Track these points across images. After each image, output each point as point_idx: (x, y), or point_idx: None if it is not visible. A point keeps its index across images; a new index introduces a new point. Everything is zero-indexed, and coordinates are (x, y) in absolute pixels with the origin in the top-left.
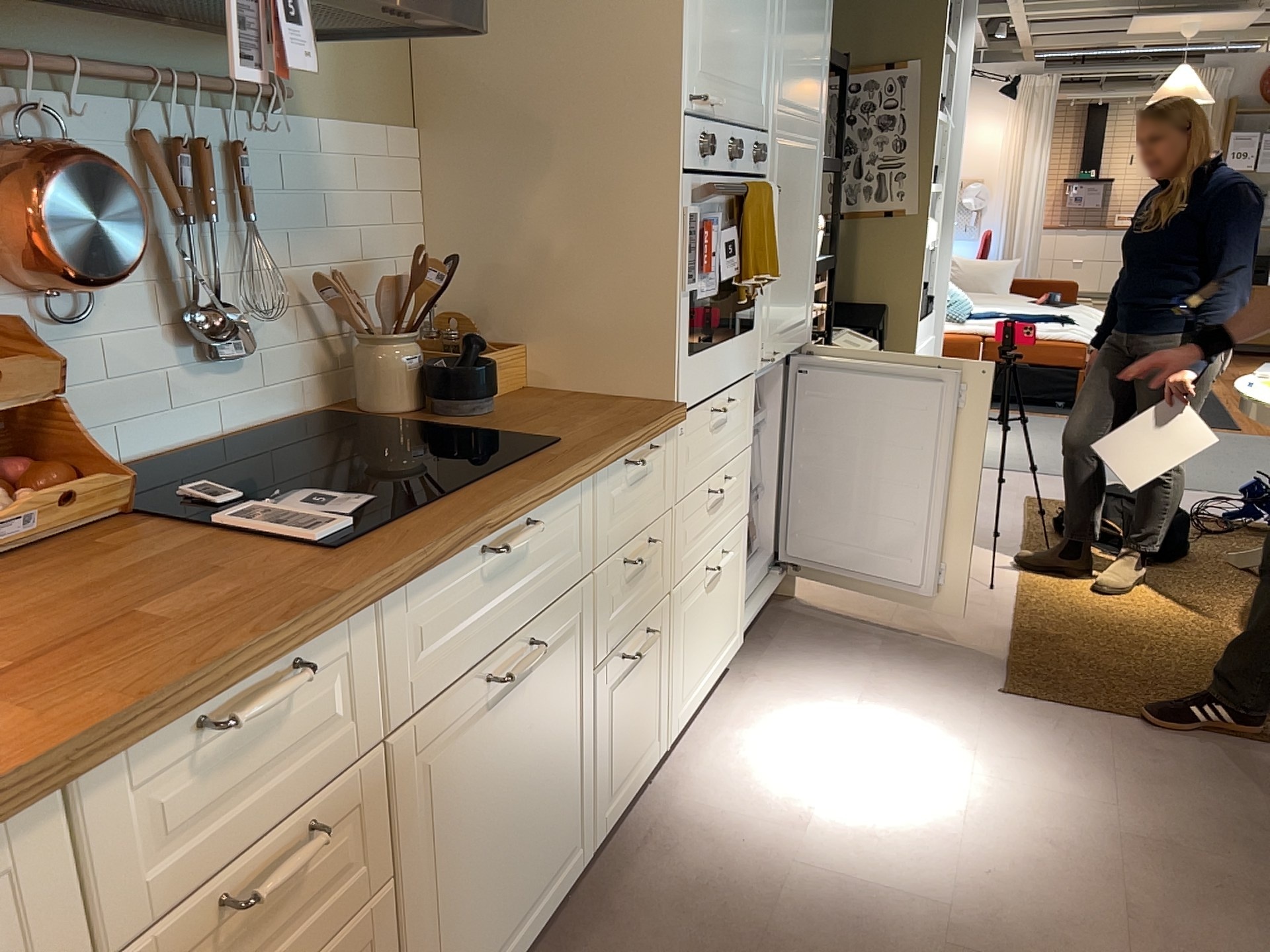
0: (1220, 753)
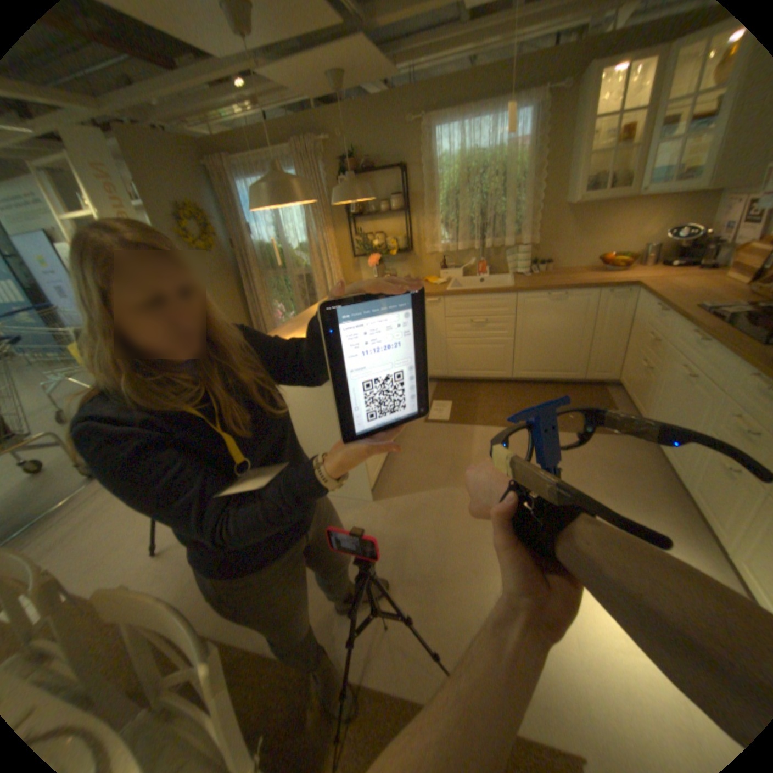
0: (424, 677)
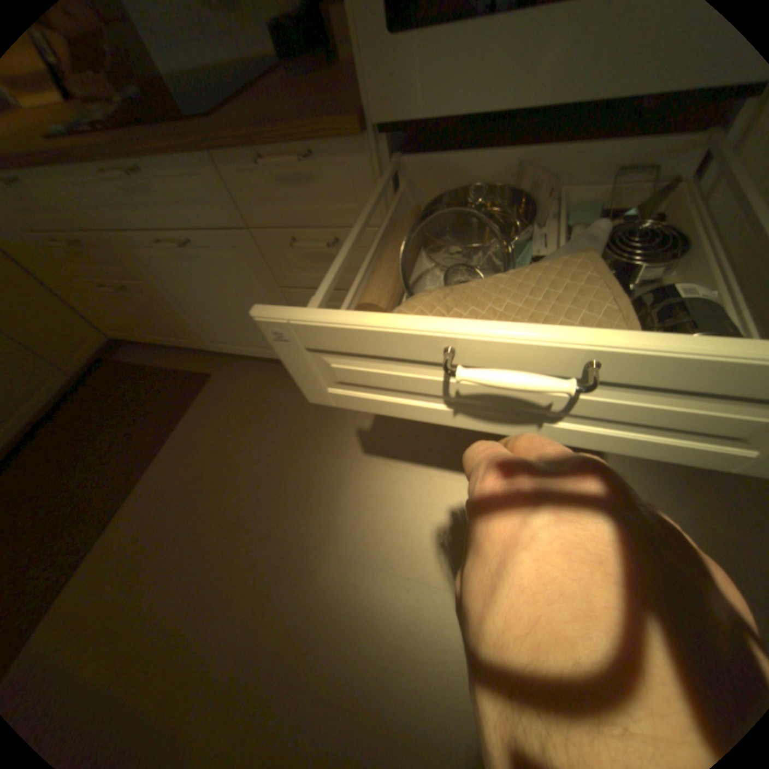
0: None
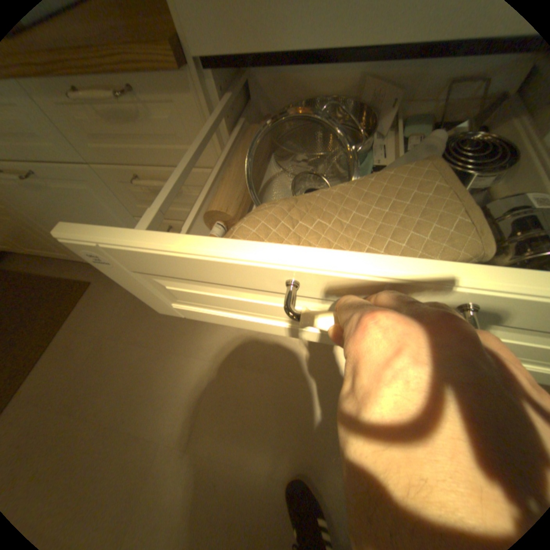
0: None
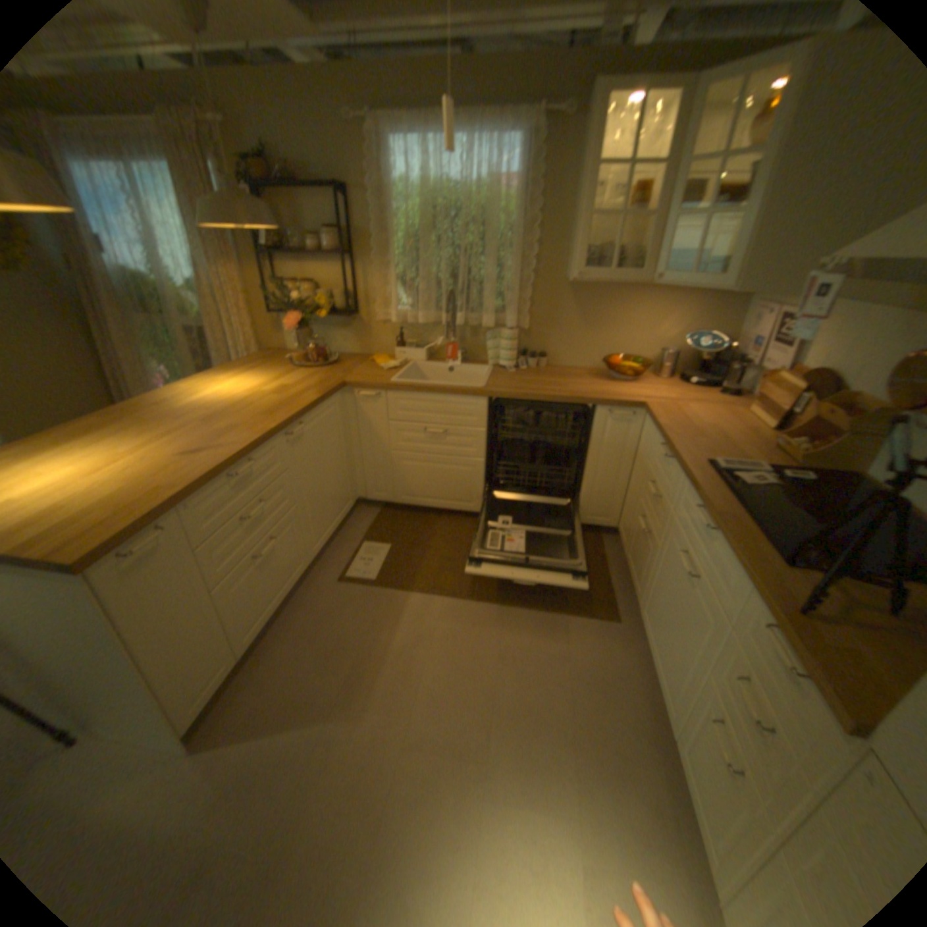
0: None
